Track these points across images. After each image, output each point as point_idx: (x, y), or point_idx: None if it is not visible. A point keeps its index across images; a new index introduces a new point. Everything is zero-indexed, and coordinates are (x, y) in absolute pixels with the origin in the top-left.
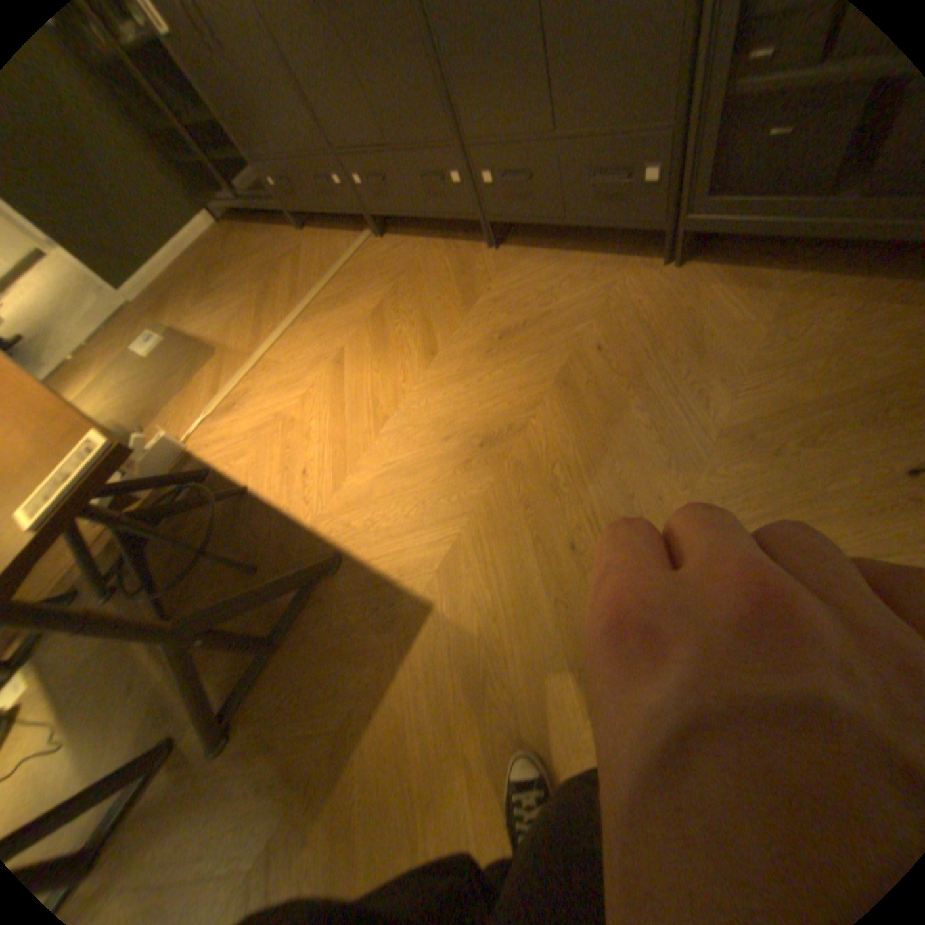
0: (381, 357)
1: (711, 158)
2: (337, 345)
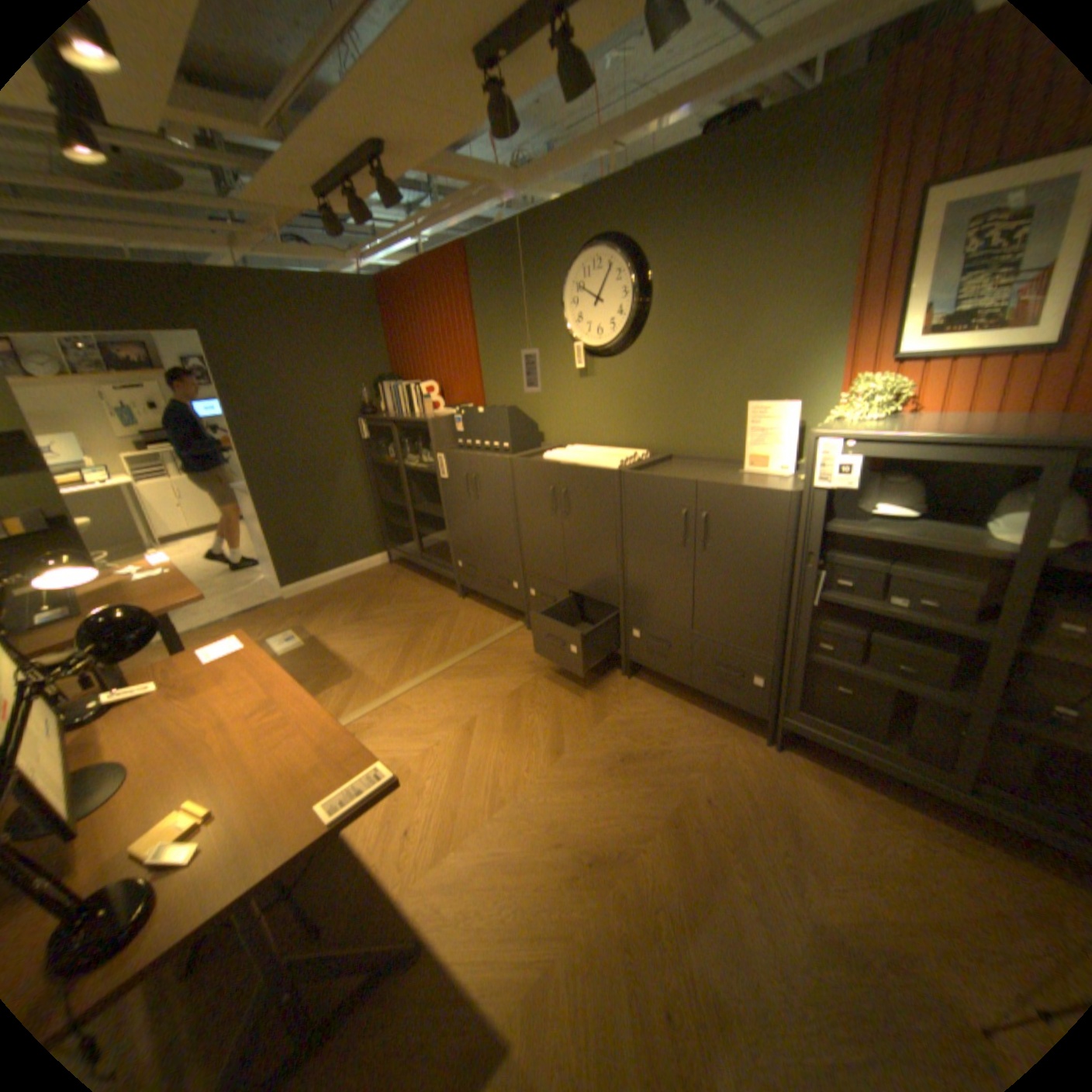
0: (509, 738)
1: (797, 689)
2: (470, 711)
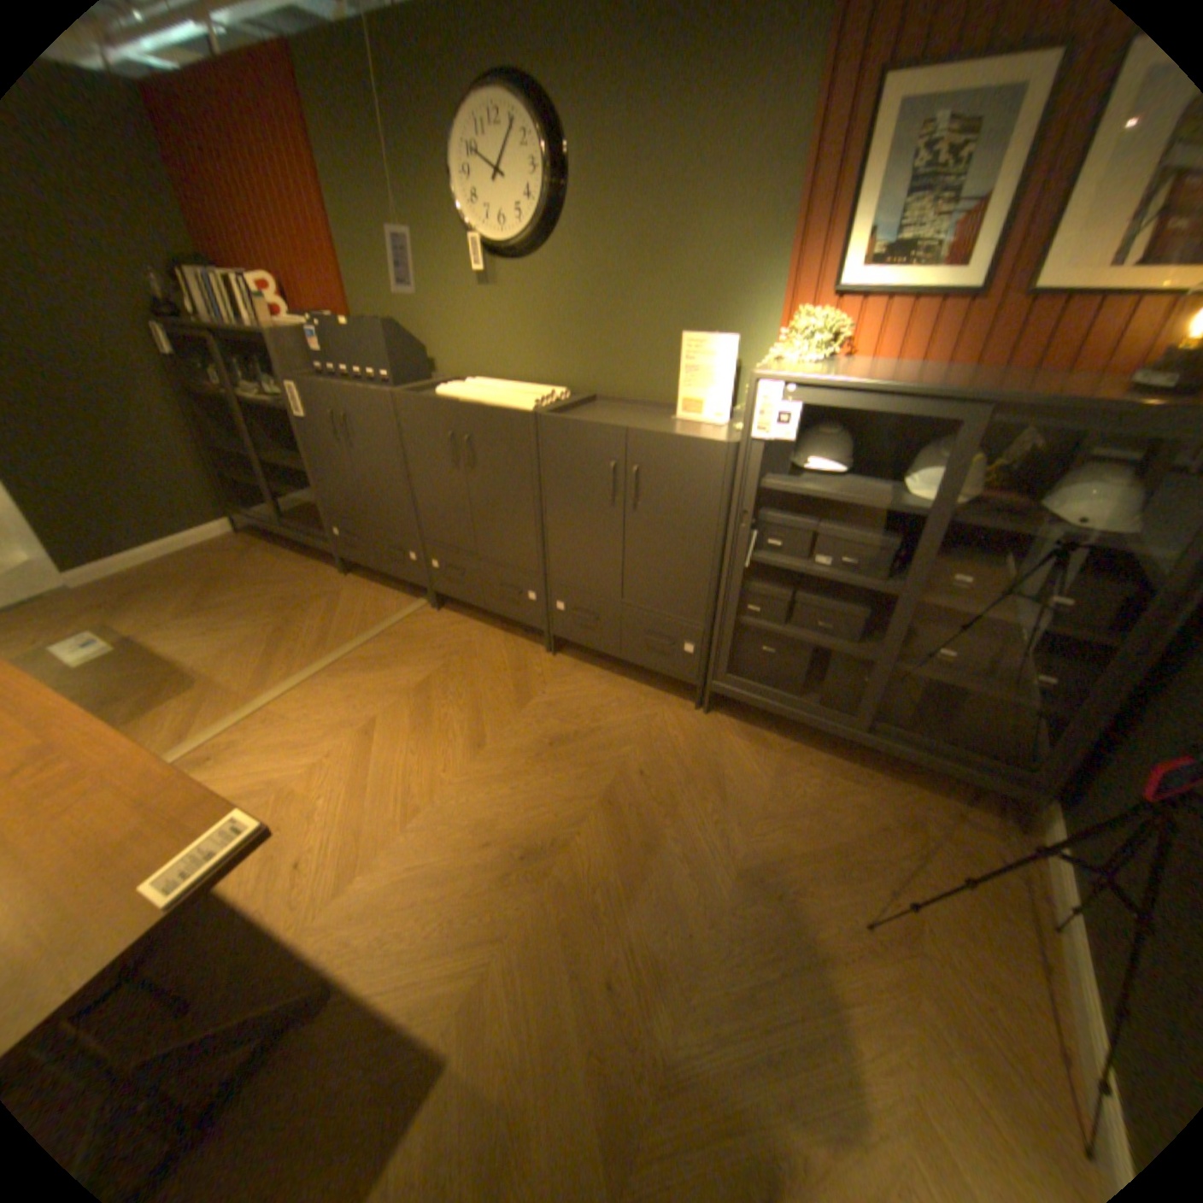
0: (420, 736)
1: (725, 652)
2: (368, 711)
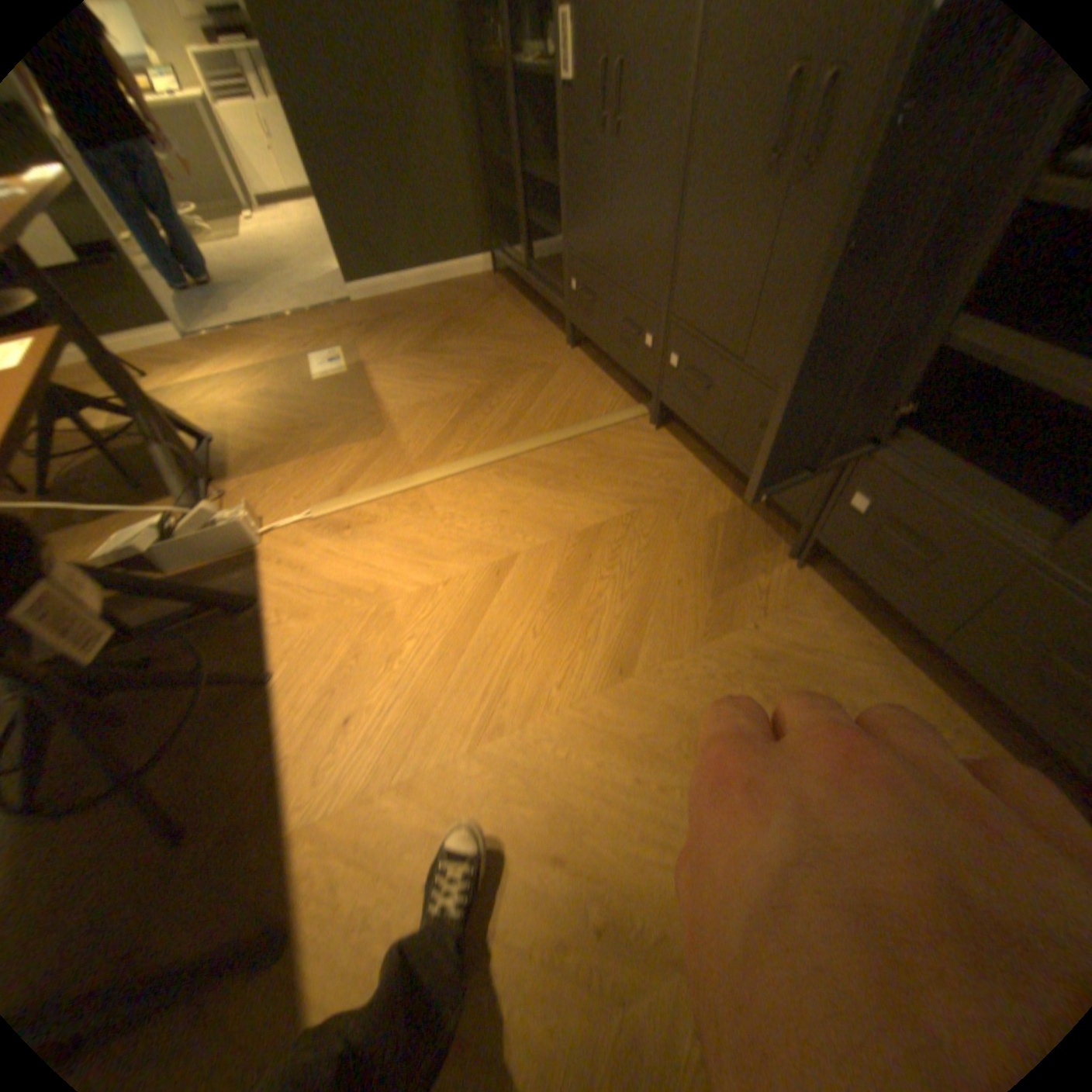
0: (554, 612)
1: None
2: (513, 543)
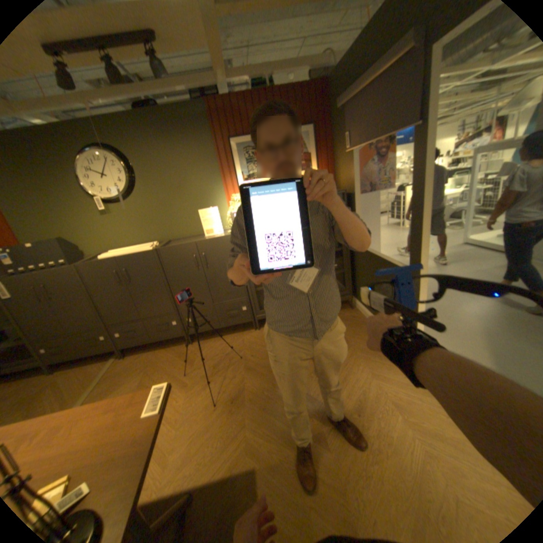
0: None
1: (257, 302)
2: None
